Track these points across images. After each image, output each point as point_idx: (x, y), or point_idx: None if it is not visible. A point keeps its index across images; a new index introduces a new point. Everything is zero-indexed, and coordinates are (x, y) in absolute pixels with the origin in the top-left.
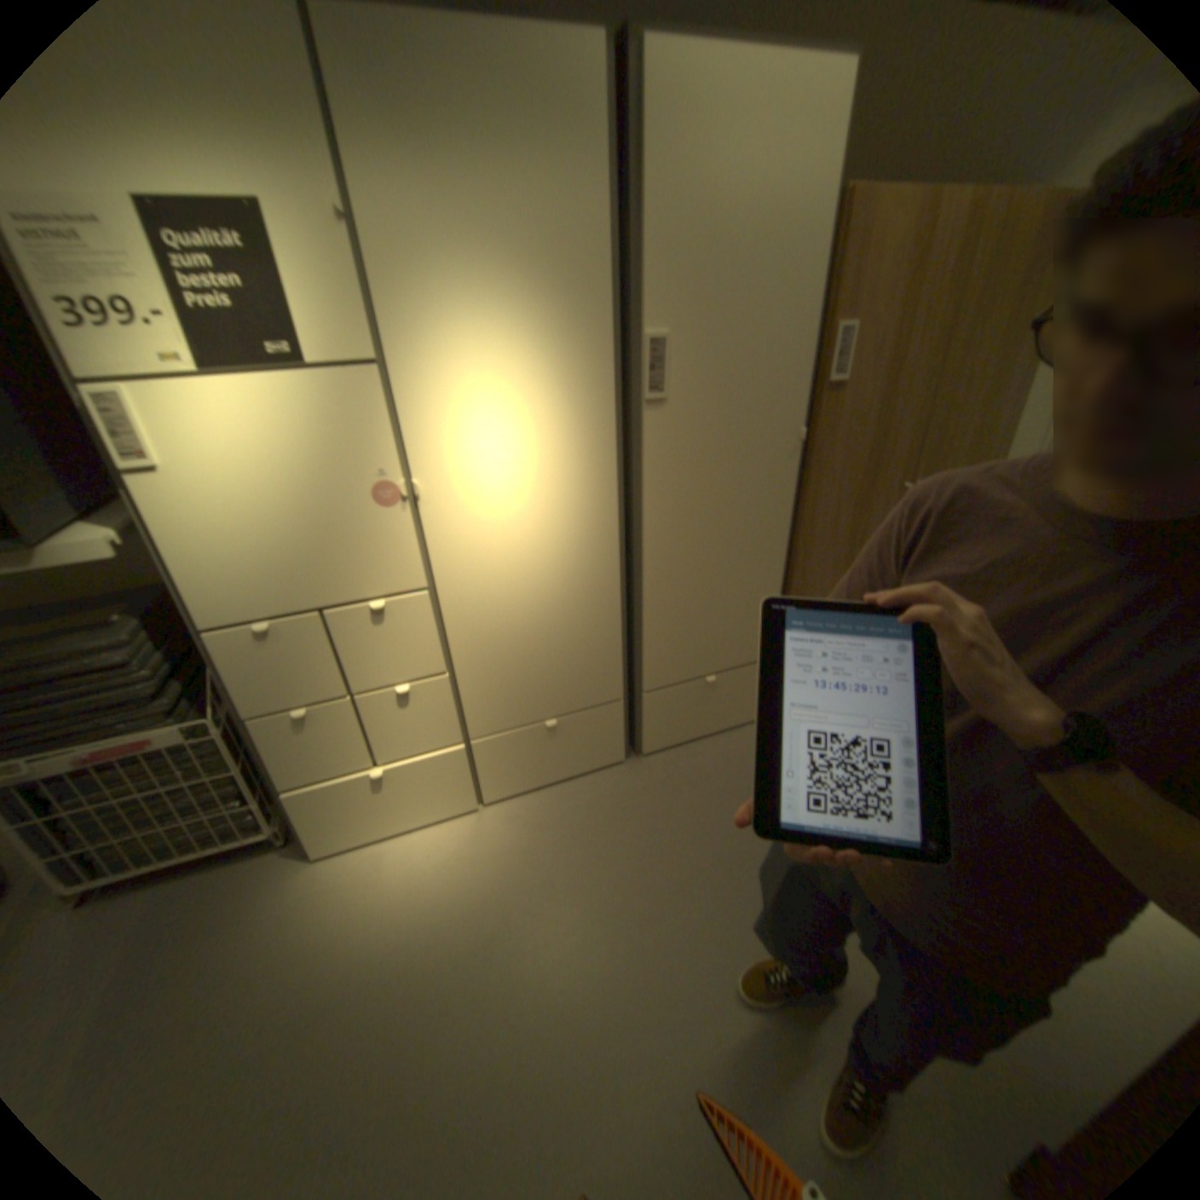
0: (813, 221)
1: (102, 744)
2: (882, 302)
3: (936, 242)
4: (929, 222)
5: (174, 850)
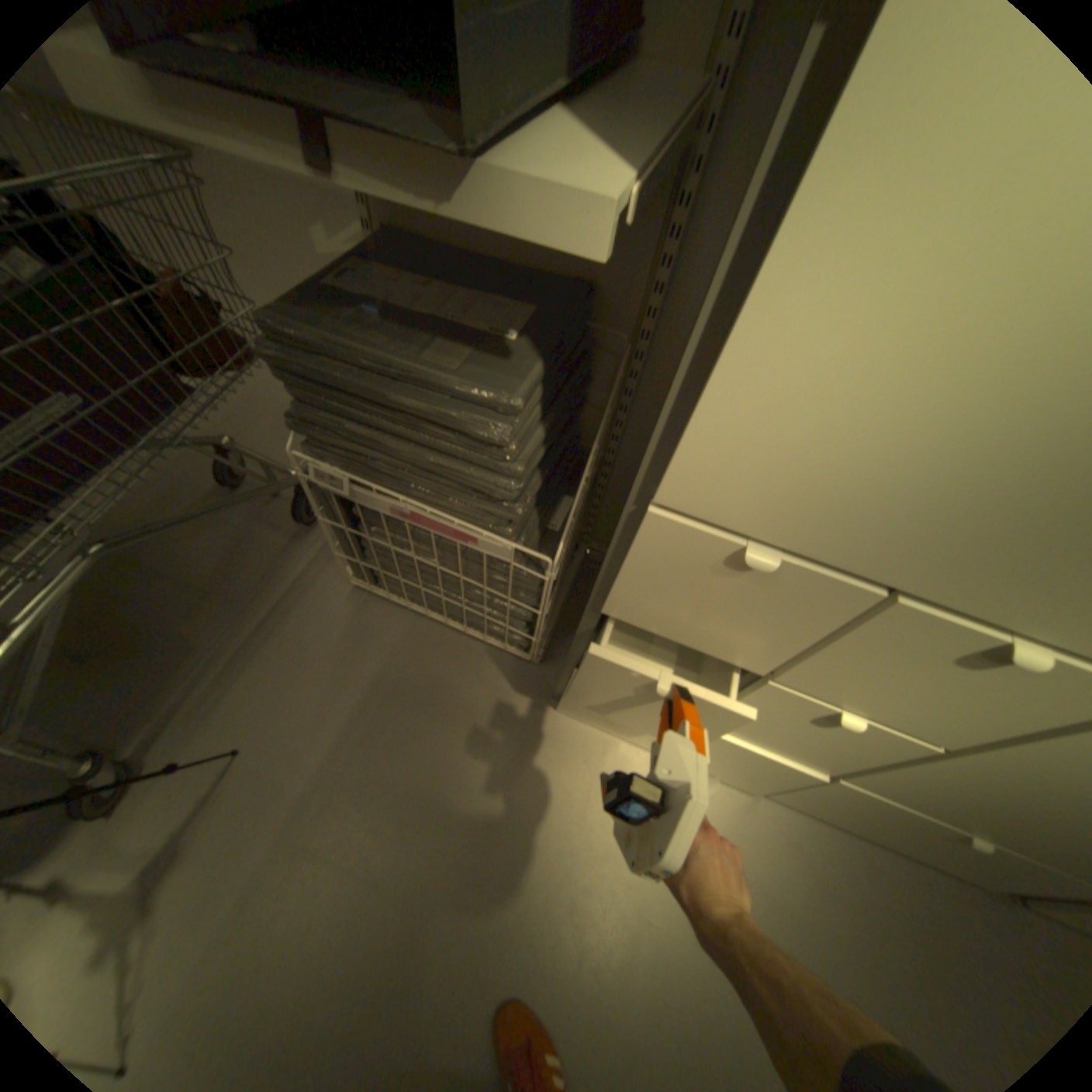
0: None
1: (430, 512)
2: None
3: None
4: None
5: (447, 613)
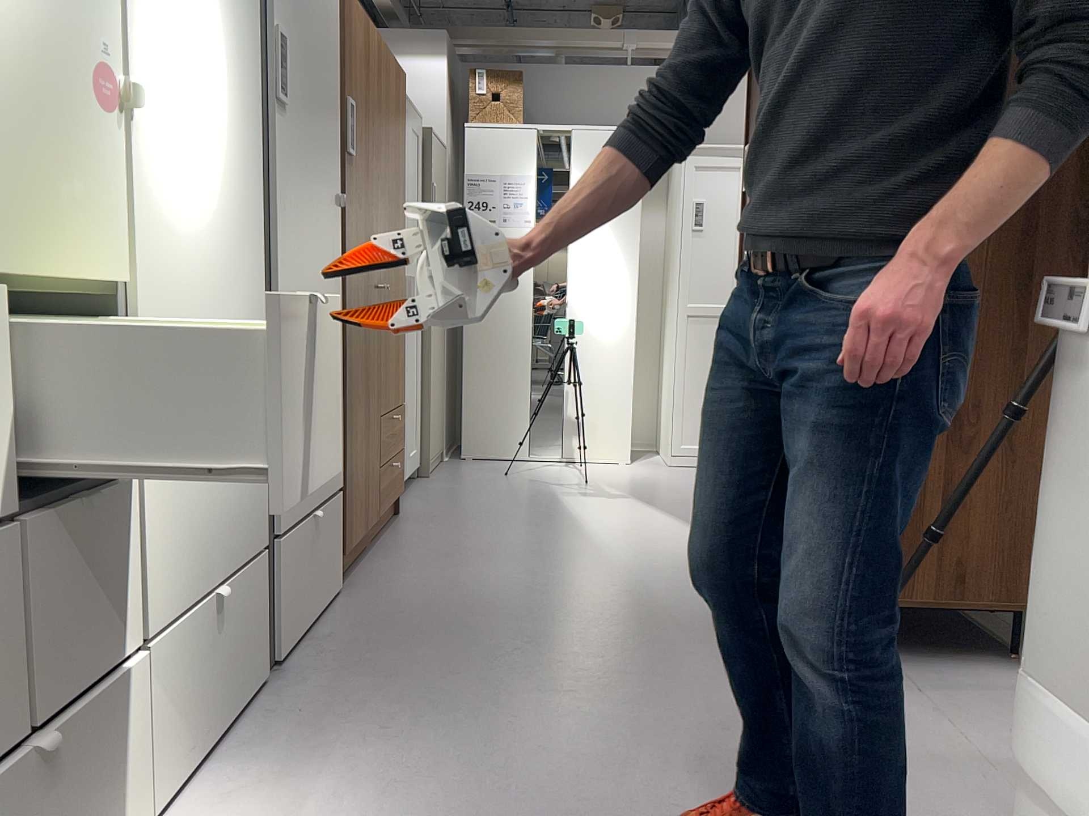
0: None
1: None
2: (358, 95)
3: (370, 62)
4: (367, 43)
5: None
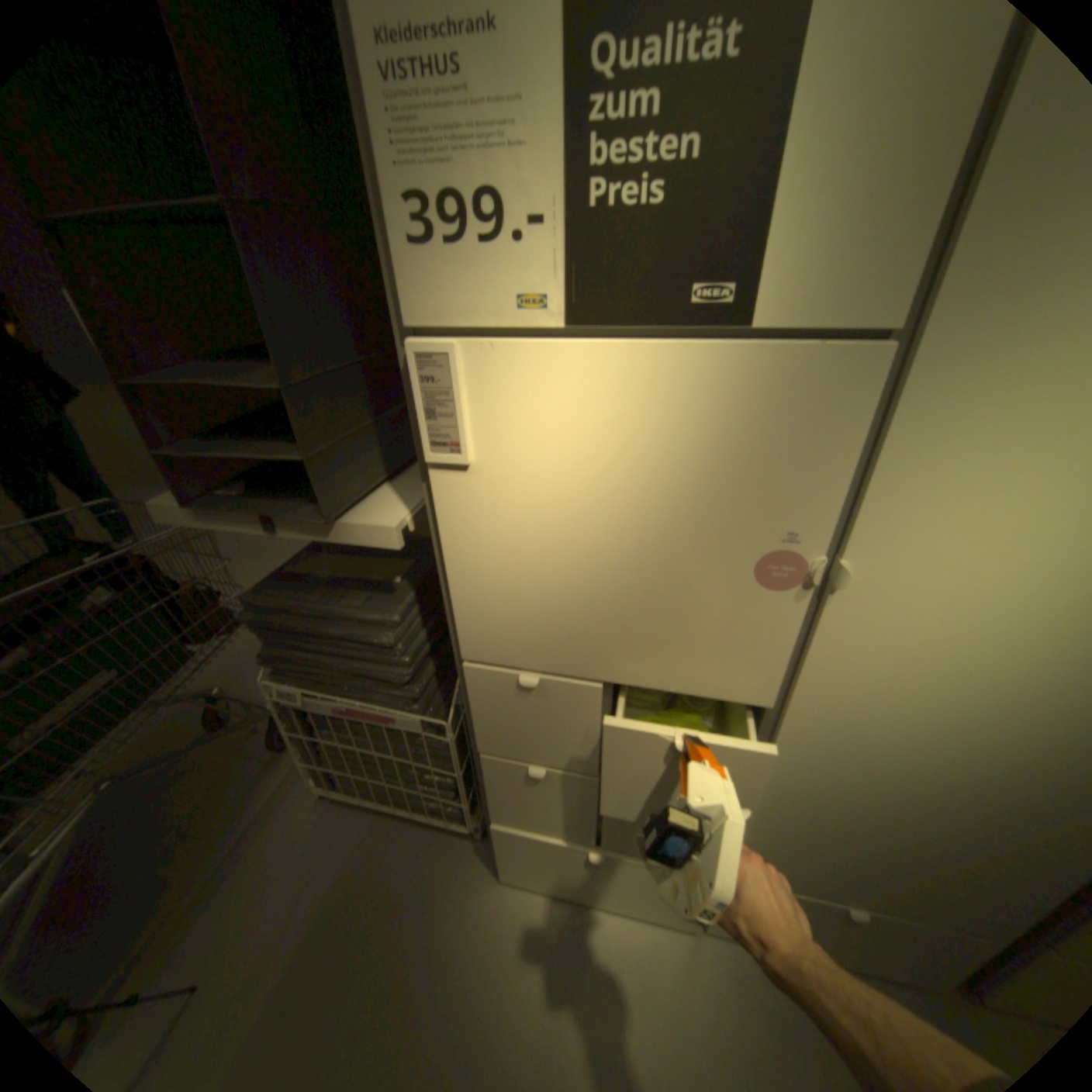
0: None
1: (359, 706)
2: None
3: None
4: None
5: (394, 803)
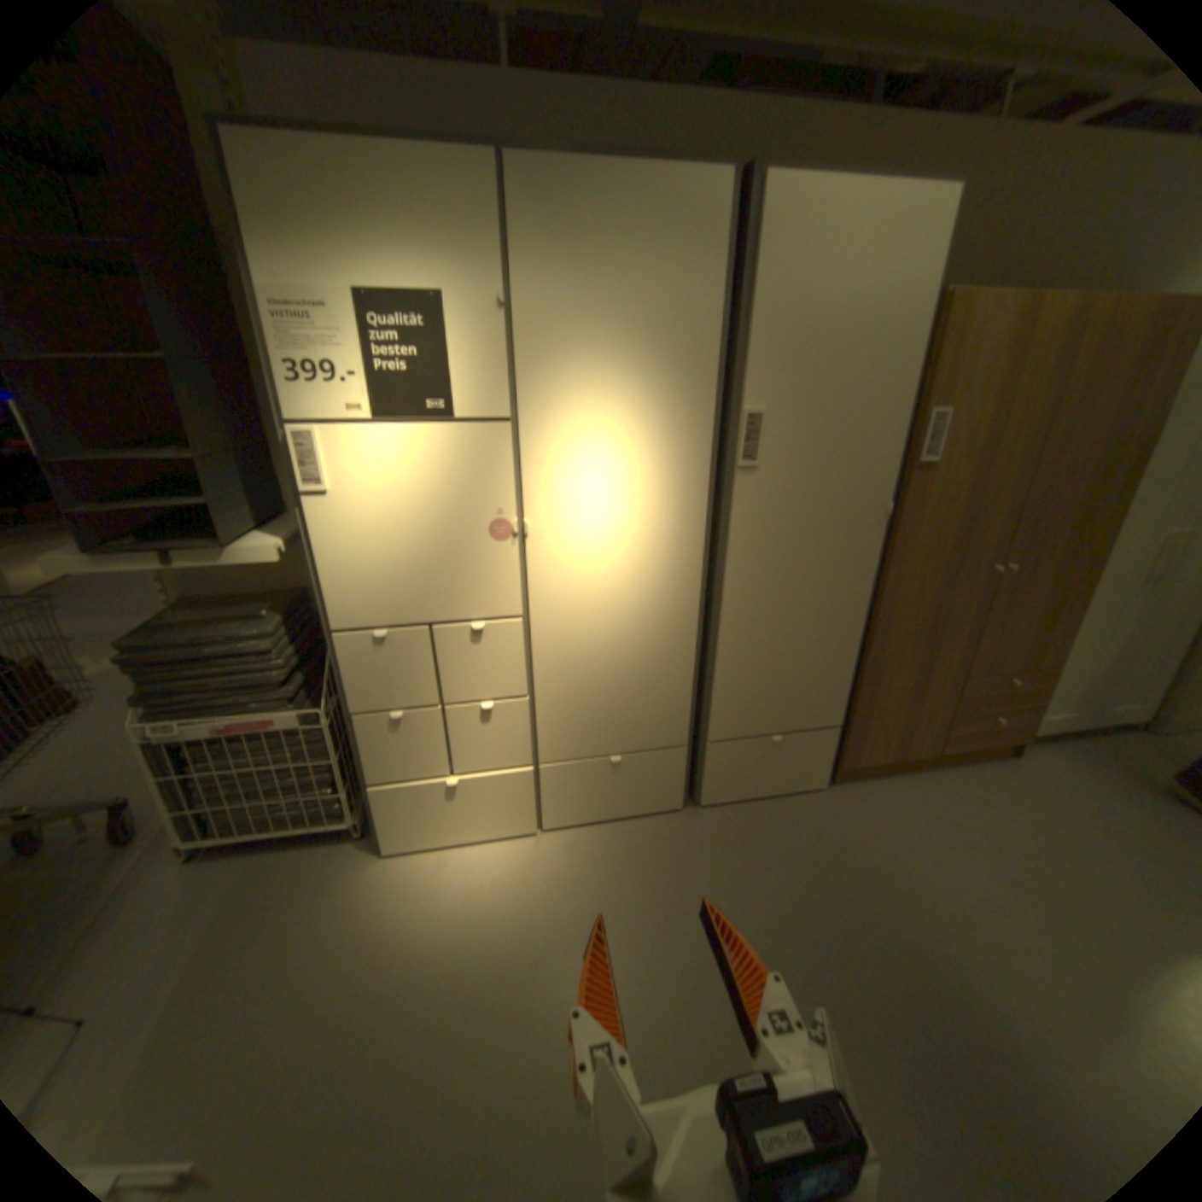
0: (912, 320)
1: (239, 720)
2: (978, 393)
3: (1038, 341)
4: (1030, 322)
5: (273, 825)
